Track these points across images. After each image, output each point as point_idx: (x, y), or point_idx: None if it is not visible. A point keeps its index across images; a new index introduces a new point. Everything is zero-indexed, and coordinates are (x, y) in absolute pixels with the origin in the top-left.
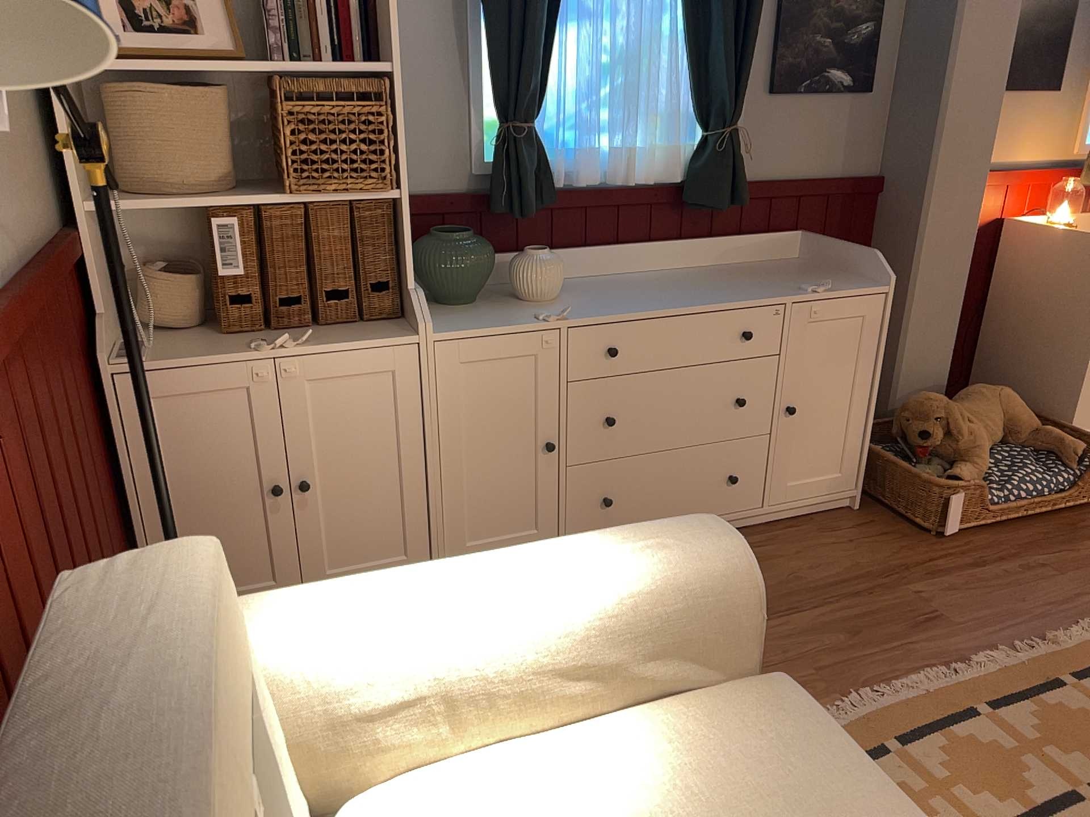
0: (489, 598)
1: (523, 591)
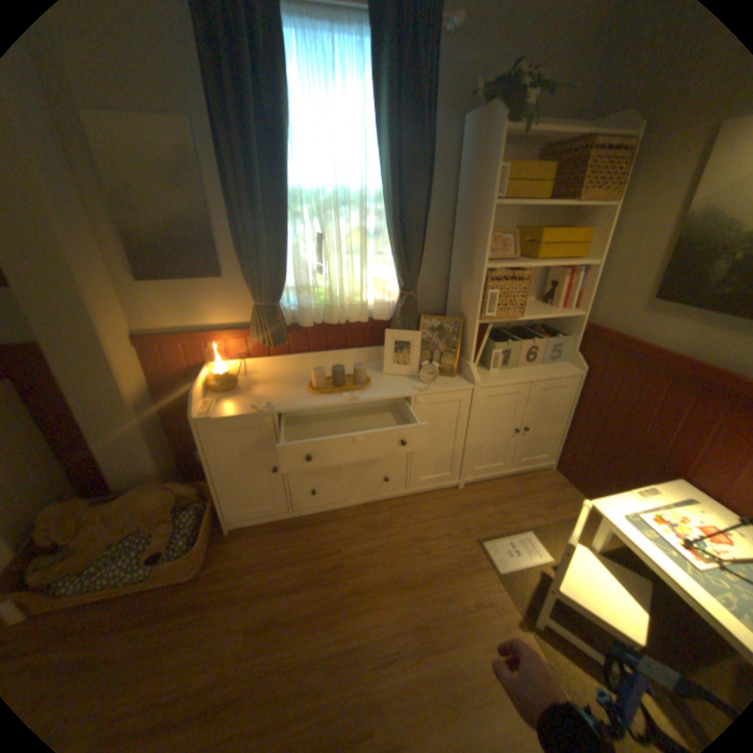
0: None
1: None
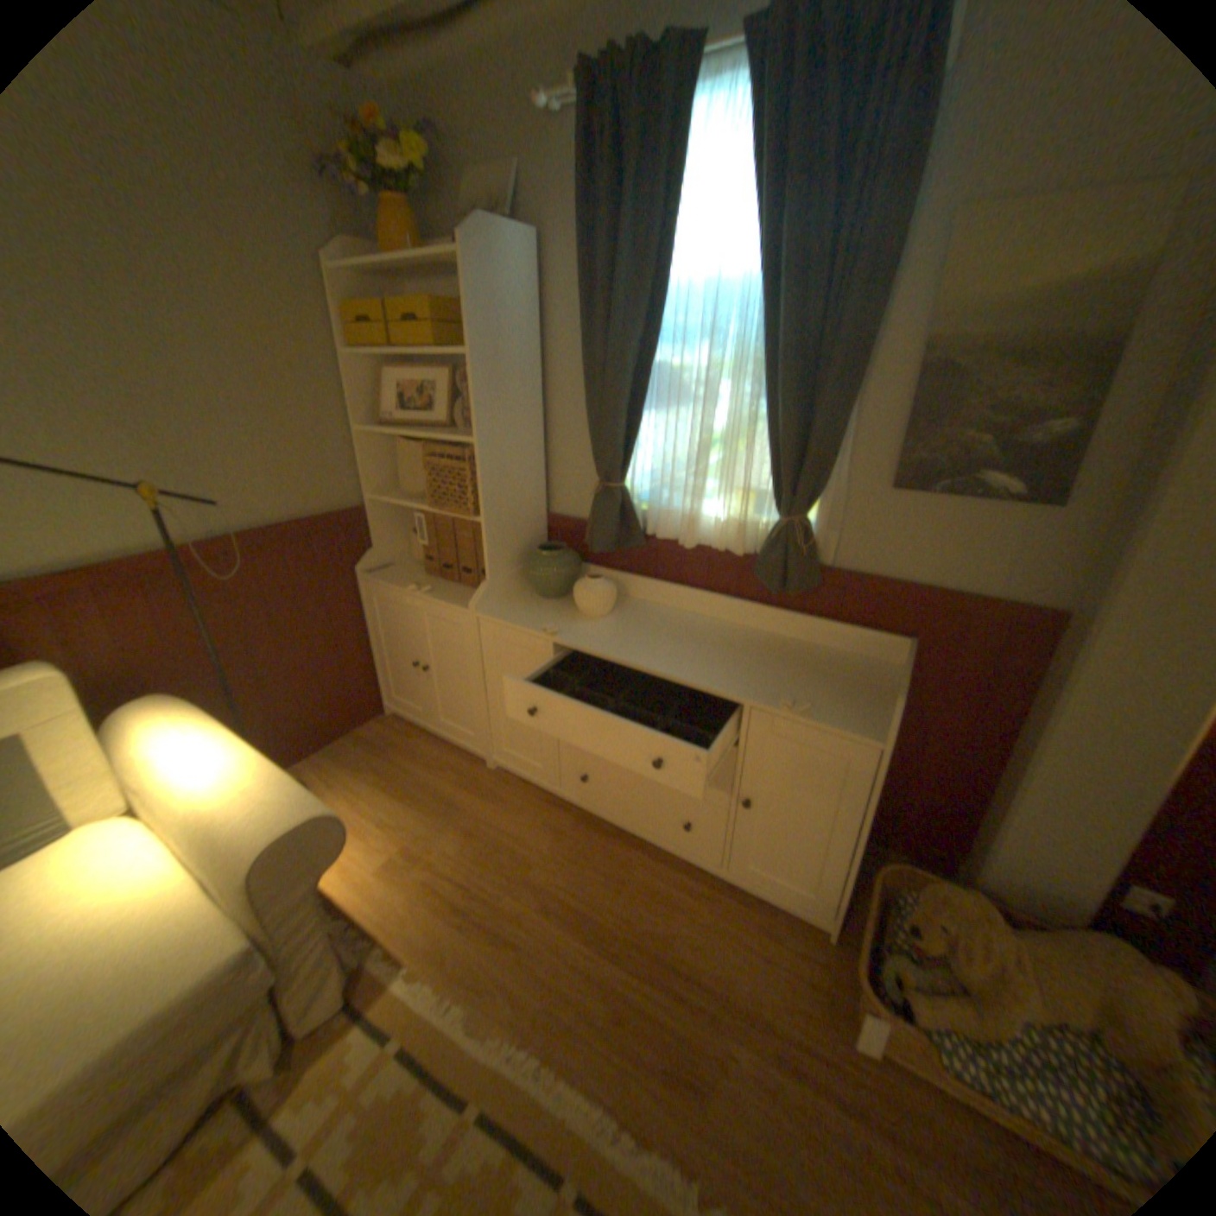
0: (183, 771)
1: (192, 779)
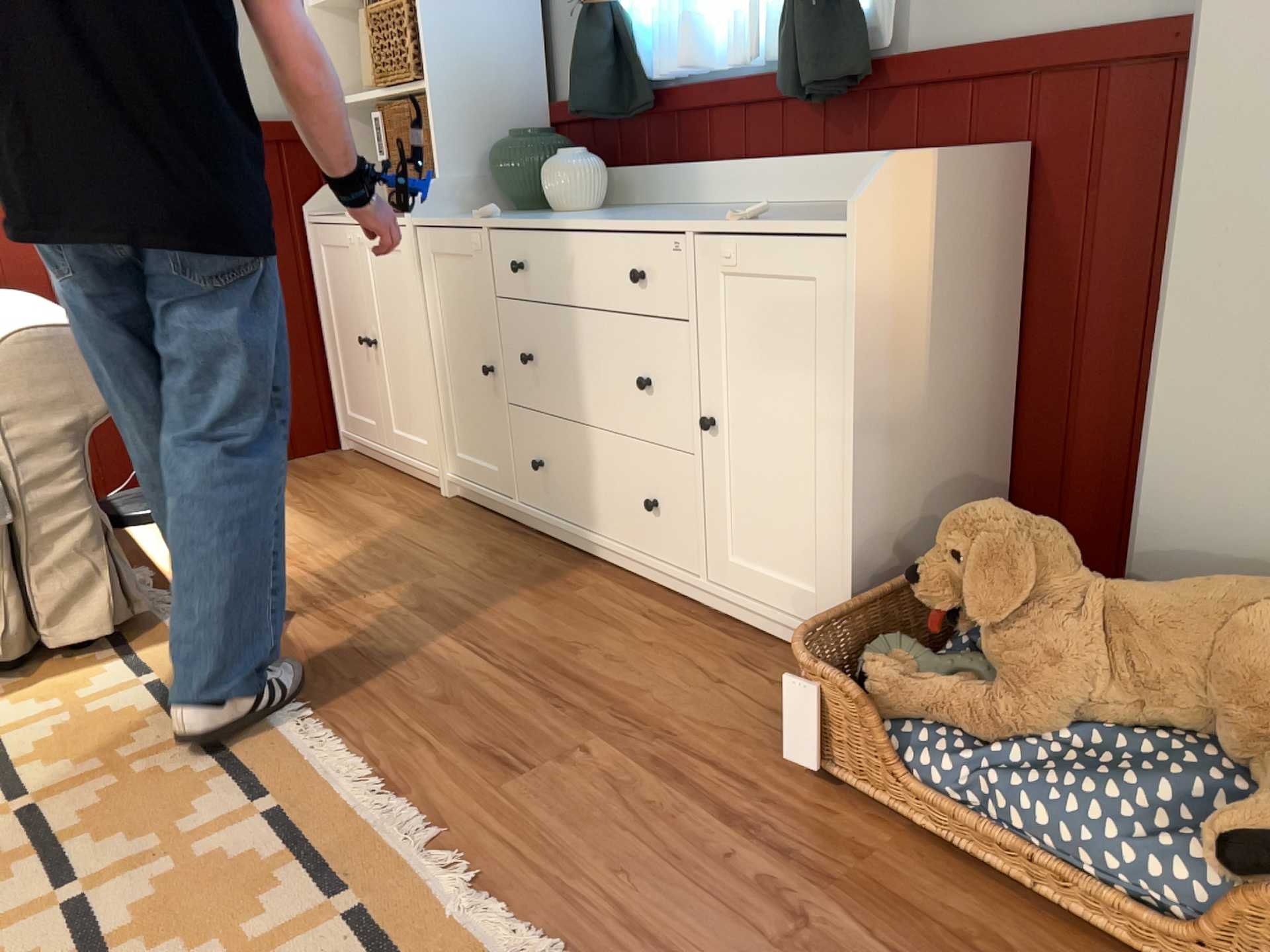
0: None
1: None
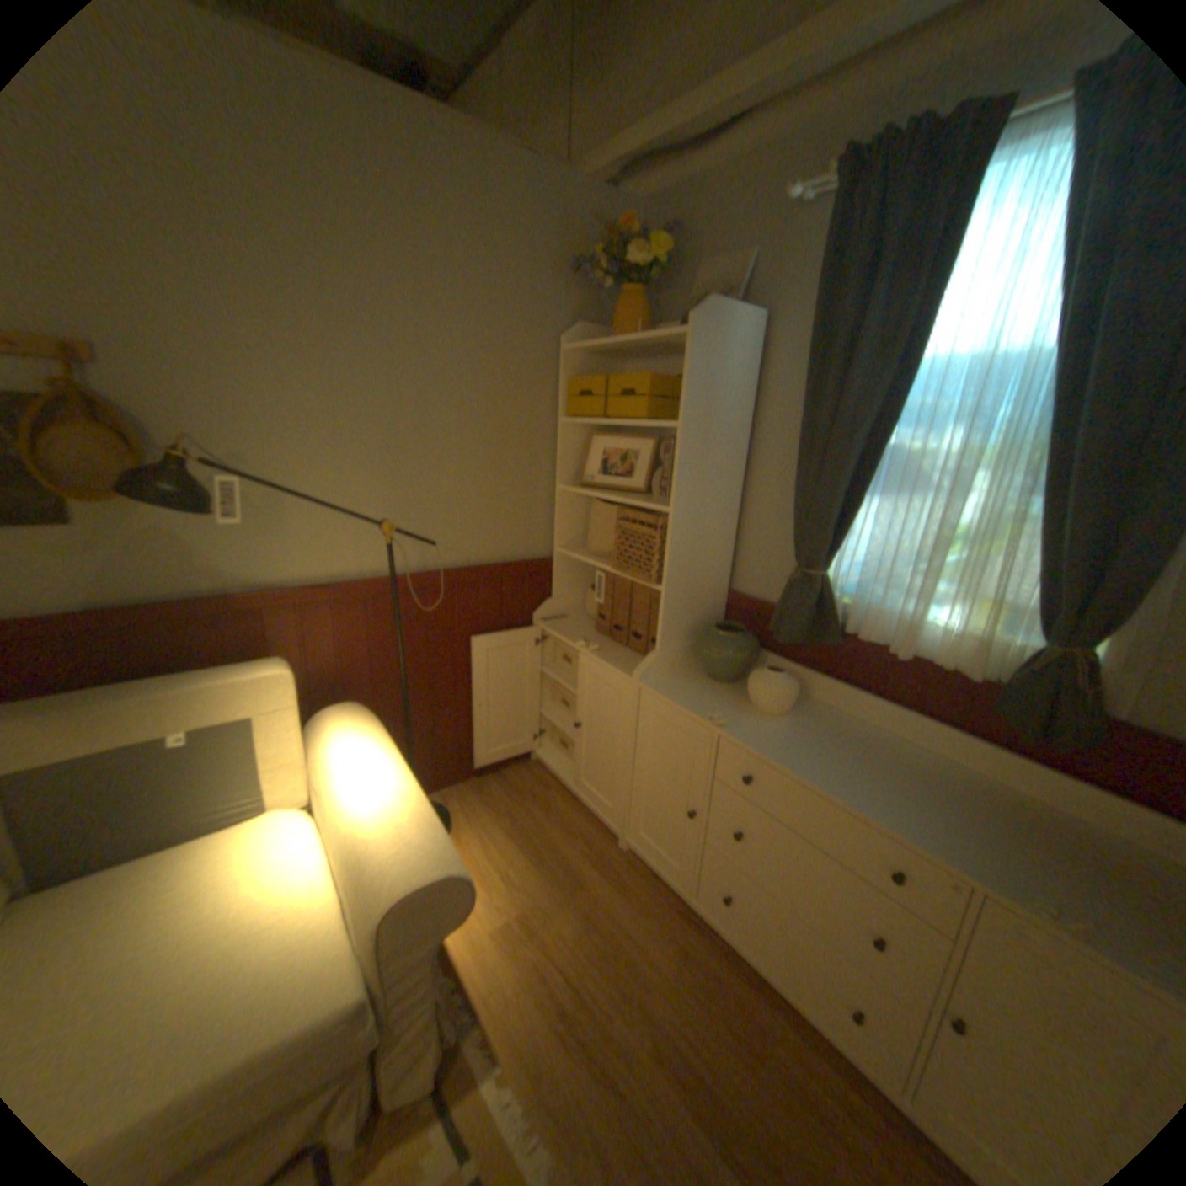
0: (355, 788)
1: (360, 799)
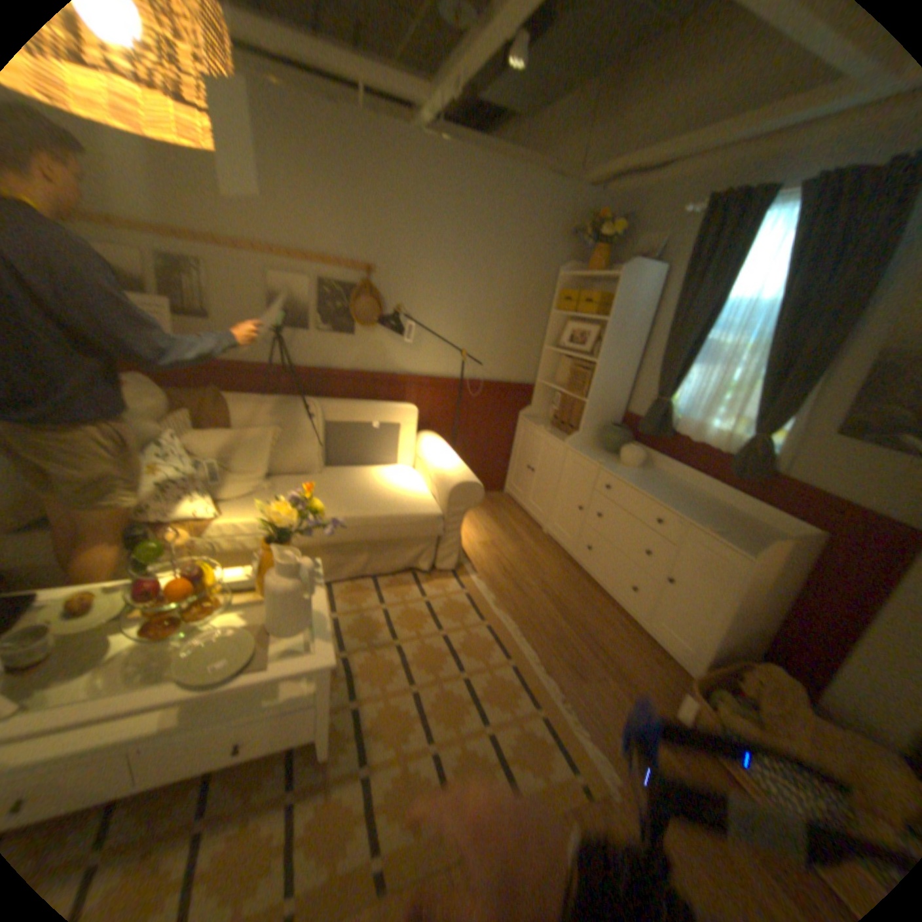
0: (438, 455)
1: (440, 458)
